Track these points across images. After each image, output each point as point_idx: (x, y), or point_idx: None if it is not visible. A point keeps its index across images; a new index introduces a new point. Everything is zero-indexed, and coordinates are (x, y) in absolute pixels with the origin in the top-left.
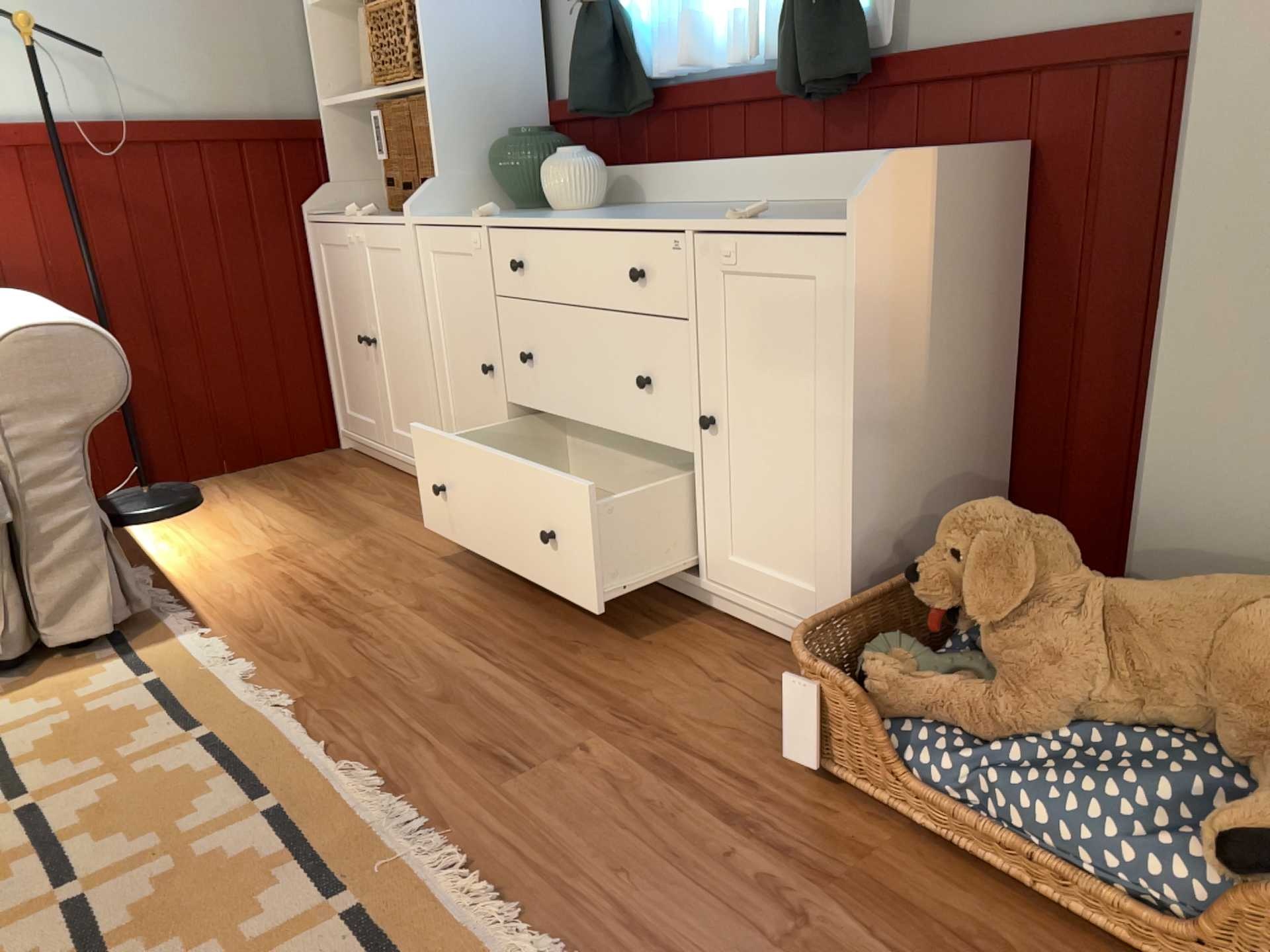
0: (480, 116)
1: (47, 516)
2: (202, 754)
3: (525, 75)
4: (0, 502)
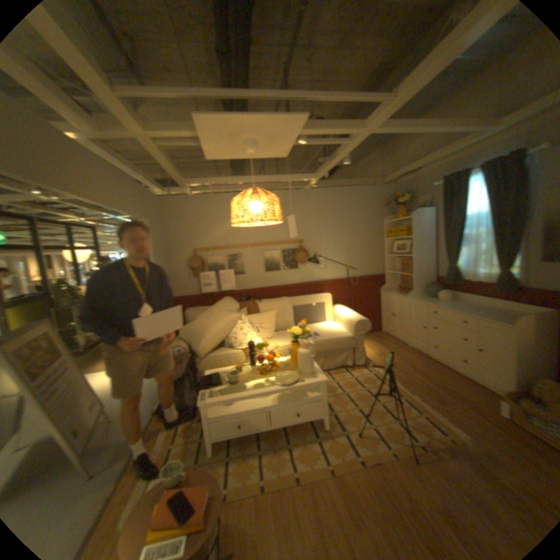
0: (422, 279)
1: (358, 346)
2: (389, 389)
3: (432, 271)
4: (354, 344)
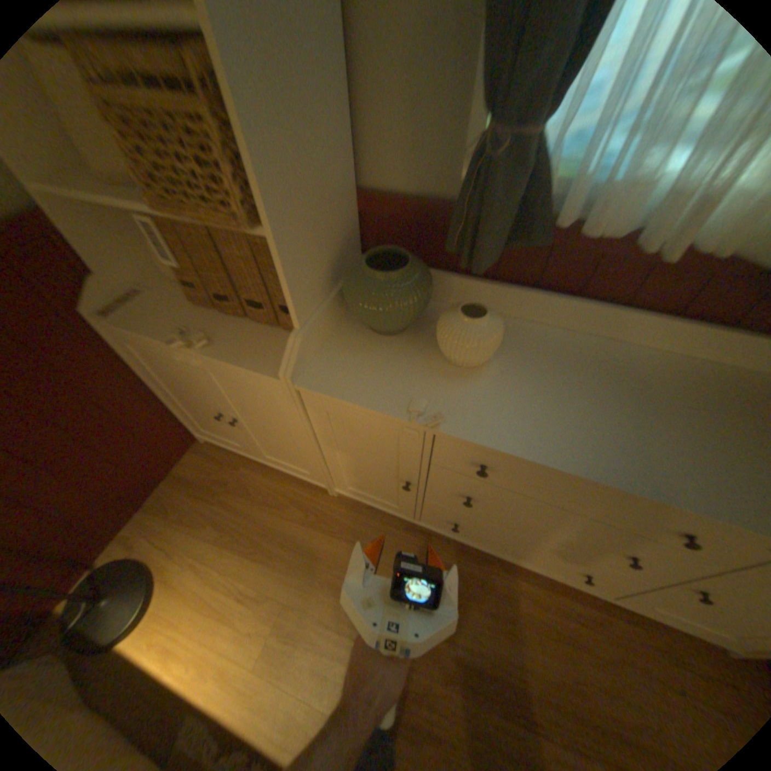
0: (322, 237)
1: None
2: None
3: (346, 165)
4: None
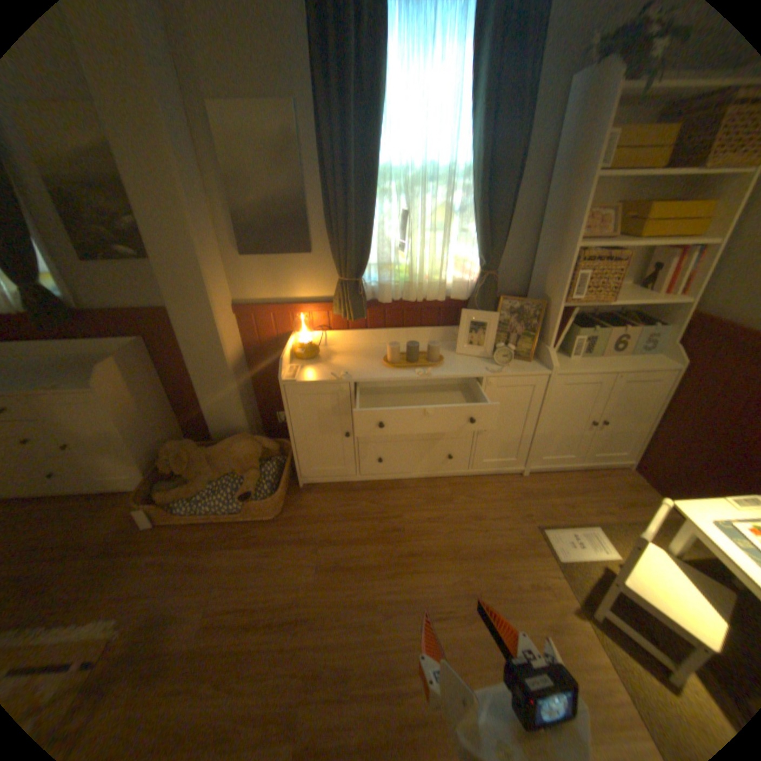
0: None
1: None
2: None
3: None
4: None
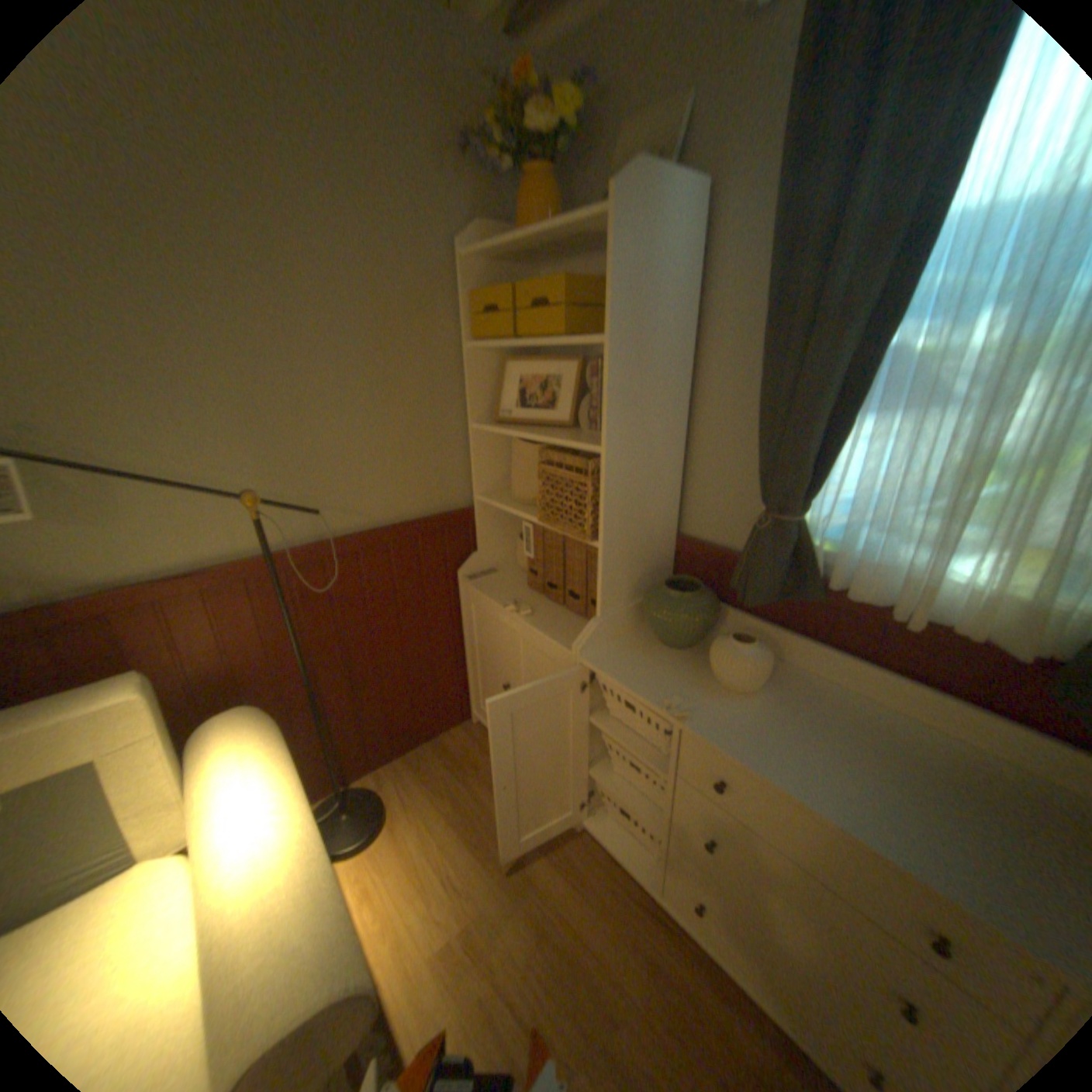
0: (636, 558)
1: None
2: None
3: (669, 516)
4: None
